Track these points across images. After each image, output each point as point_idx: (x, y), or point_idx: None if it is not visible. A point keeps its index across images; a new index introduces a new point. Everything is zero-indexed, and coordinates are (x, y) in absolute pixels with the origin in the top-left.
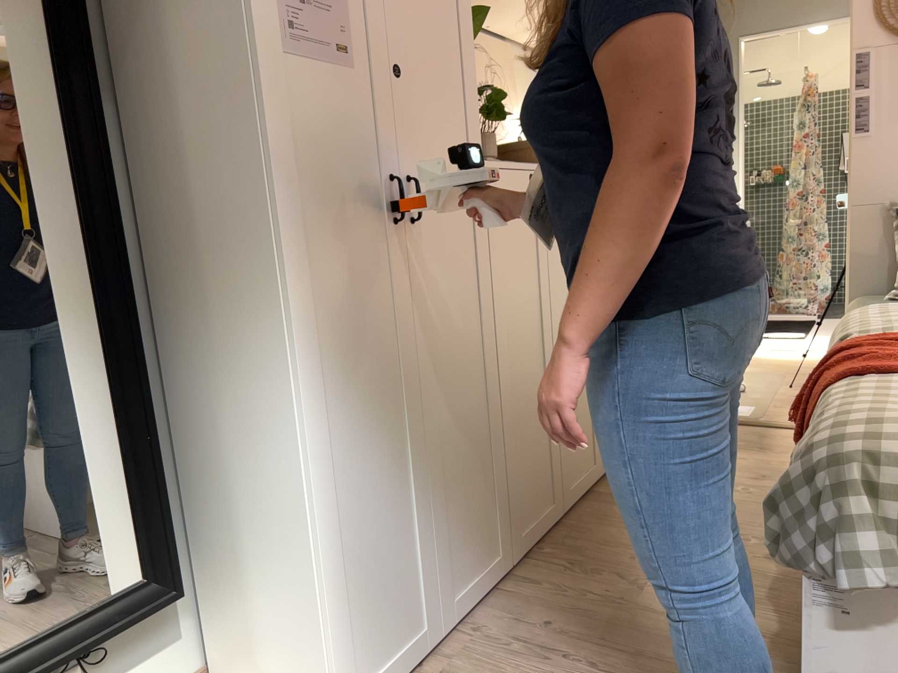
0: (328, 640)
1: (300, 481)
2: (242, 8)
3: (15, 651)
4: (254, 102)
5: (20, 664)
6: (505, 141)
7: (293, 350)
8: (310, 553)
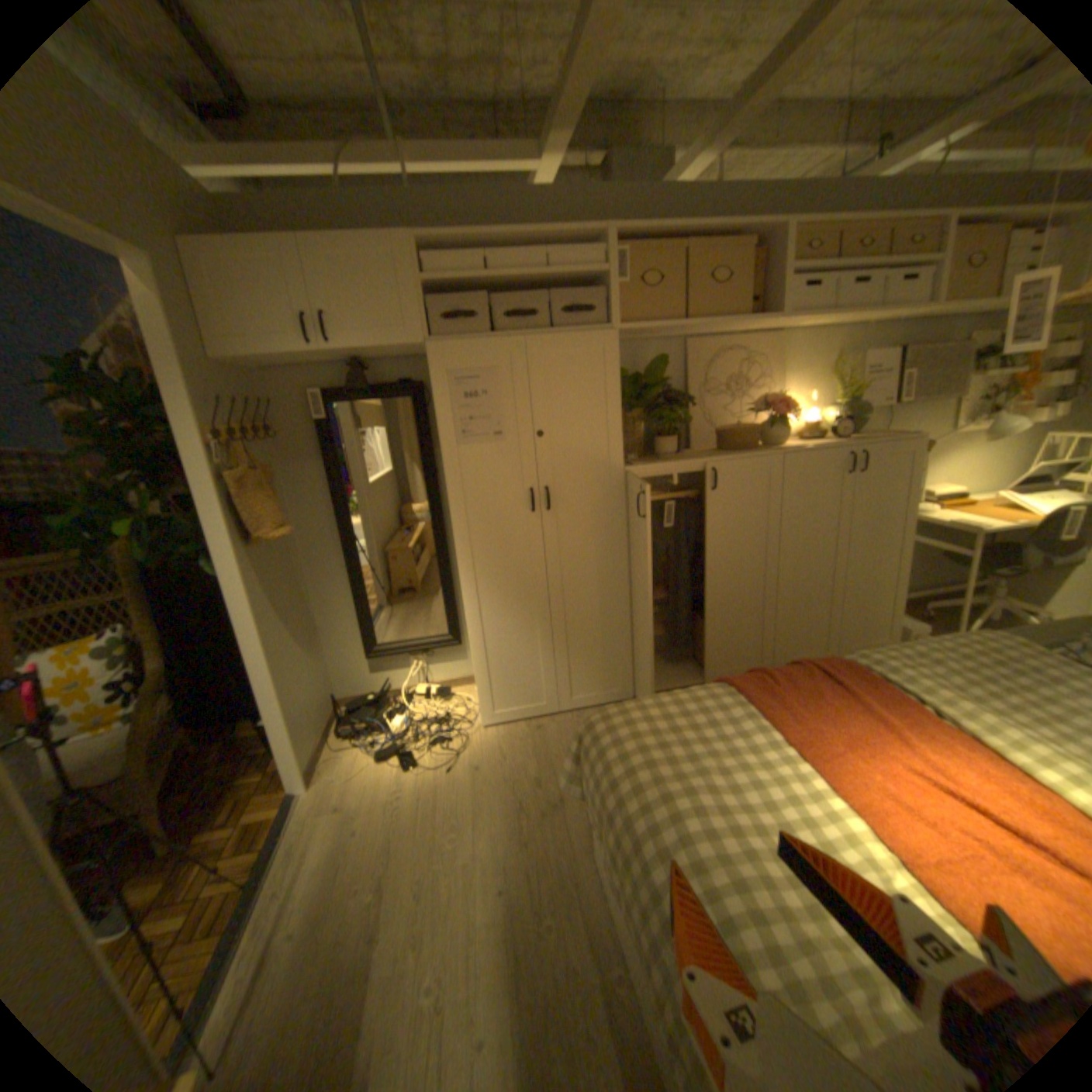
0: (482, 686)
1: (468, 621)
2: (440, 436)
3: (406, 642)
4: (446, 473)
5: (406, 646)
6: (720, 431)
7: (465, 571)
8: (472, 650)
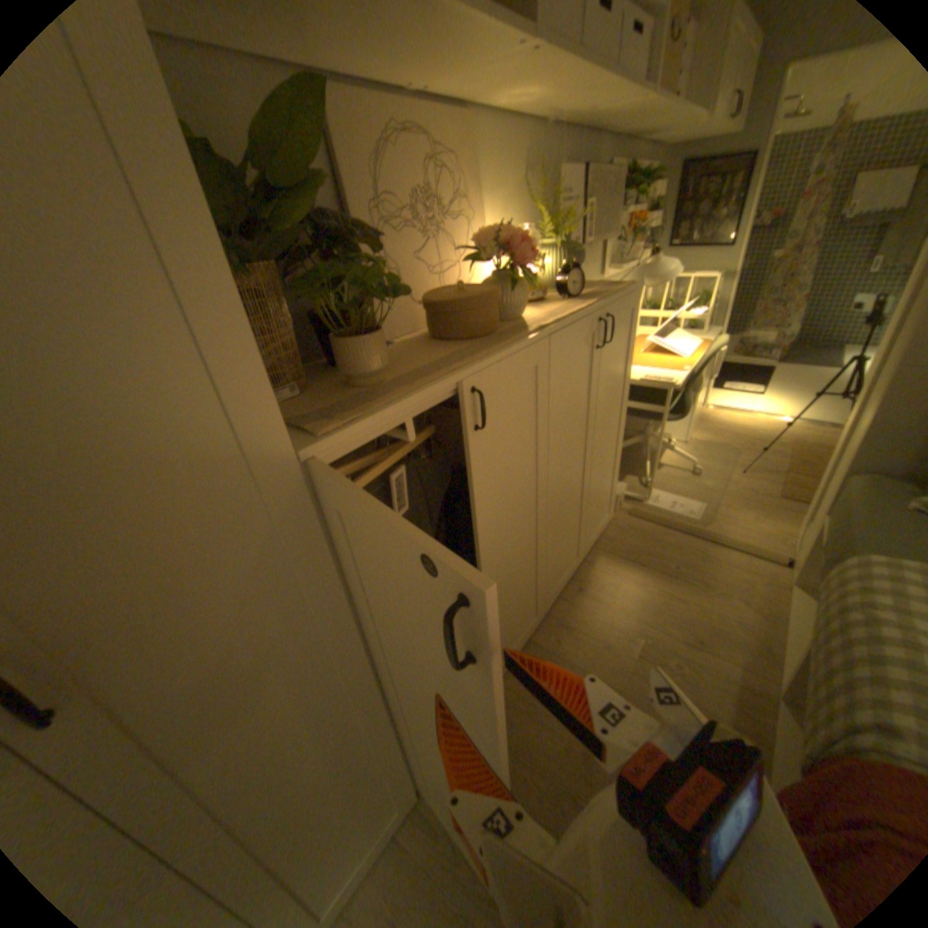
0: None
1: None
2: None
3: None
4: None
5: None
6: (439, 299)
7: None
8: None
